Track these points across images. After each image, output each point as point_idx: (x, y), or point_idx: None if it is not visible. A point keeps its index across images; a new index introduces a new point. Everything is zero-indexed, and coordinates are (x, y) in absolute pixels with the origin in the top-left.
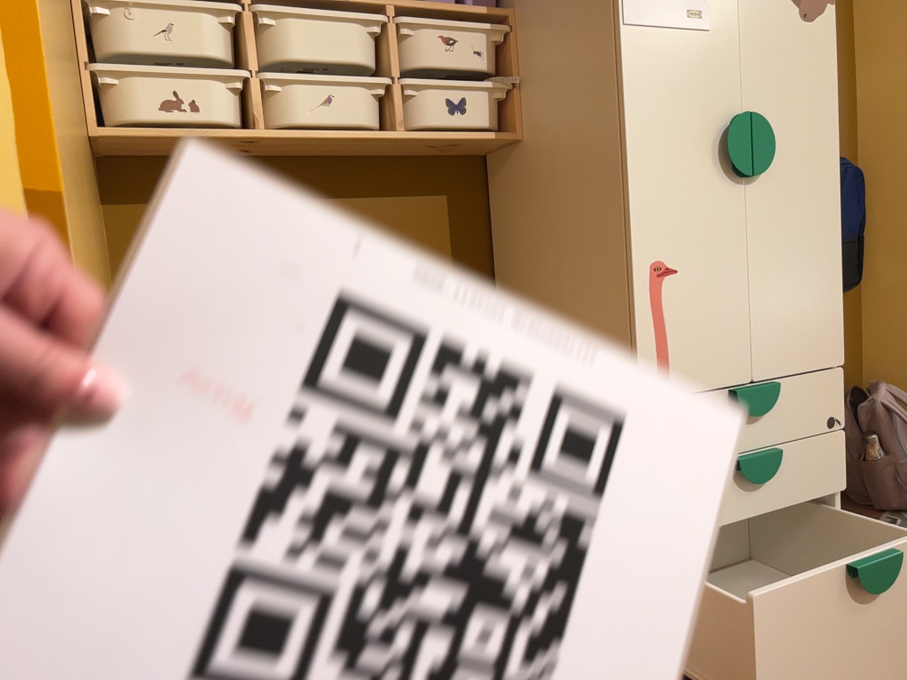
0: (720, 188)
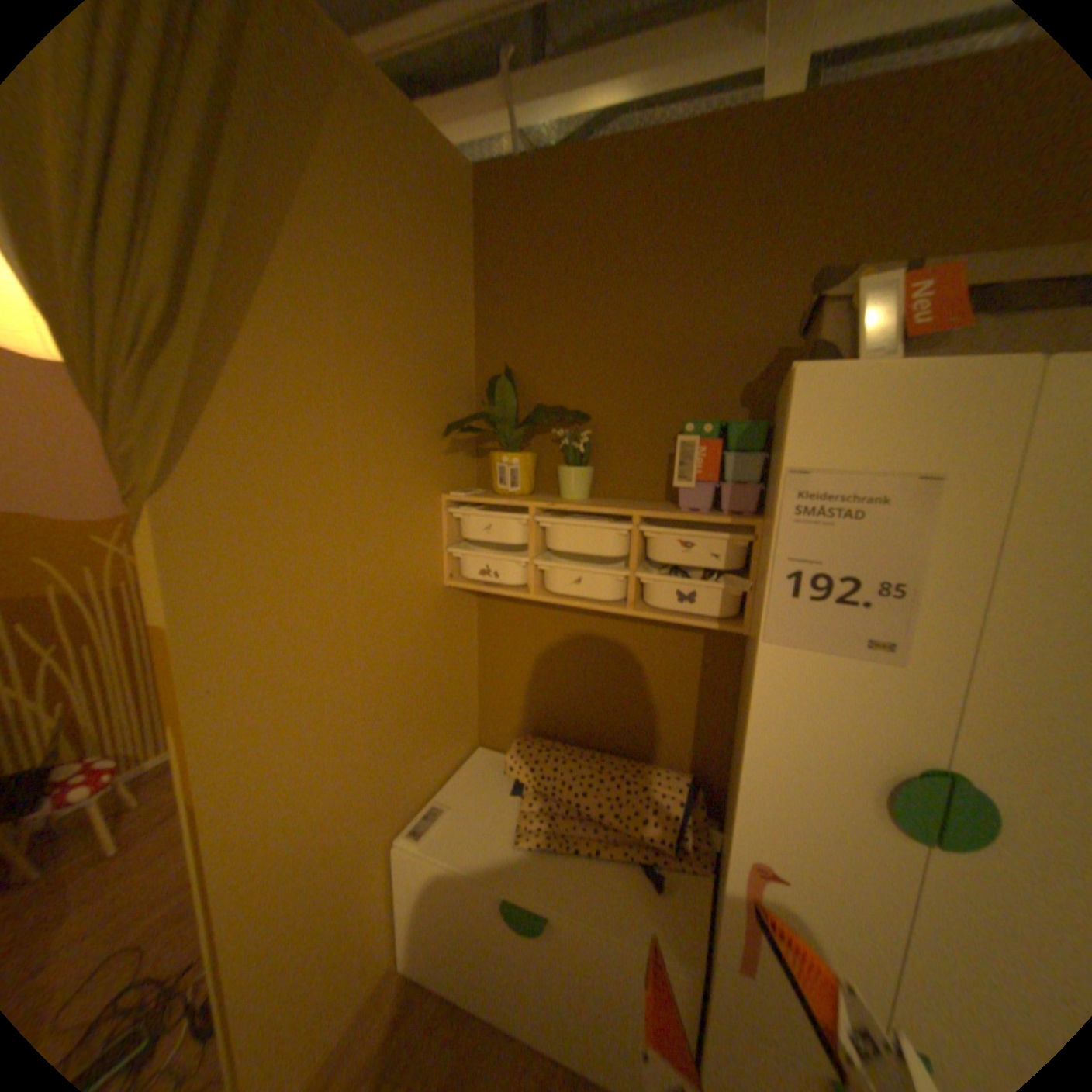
0: (880, 835)
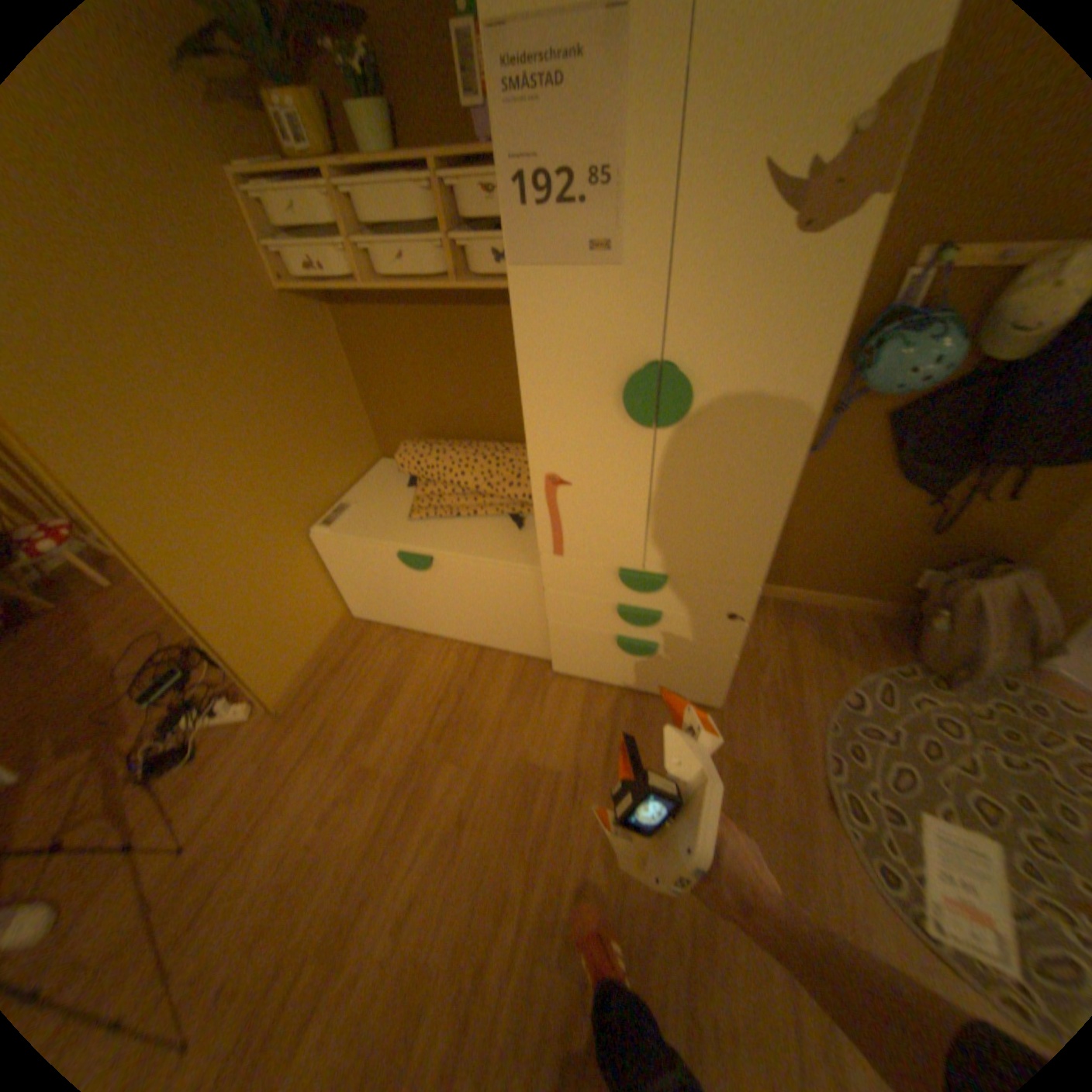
0: (621, 431)
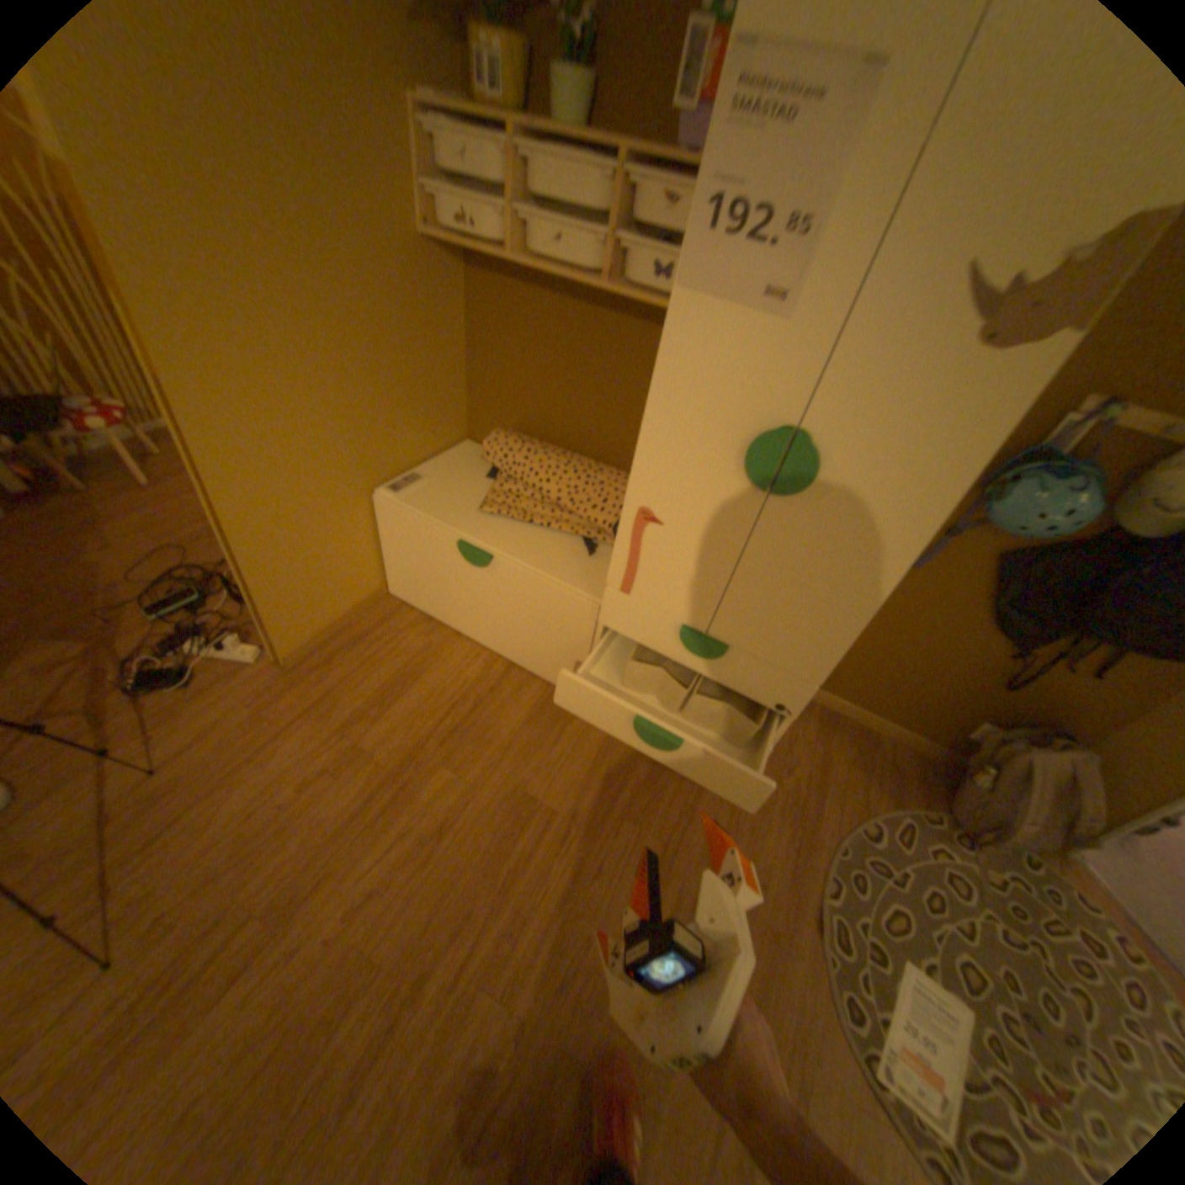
0: (732, 486)
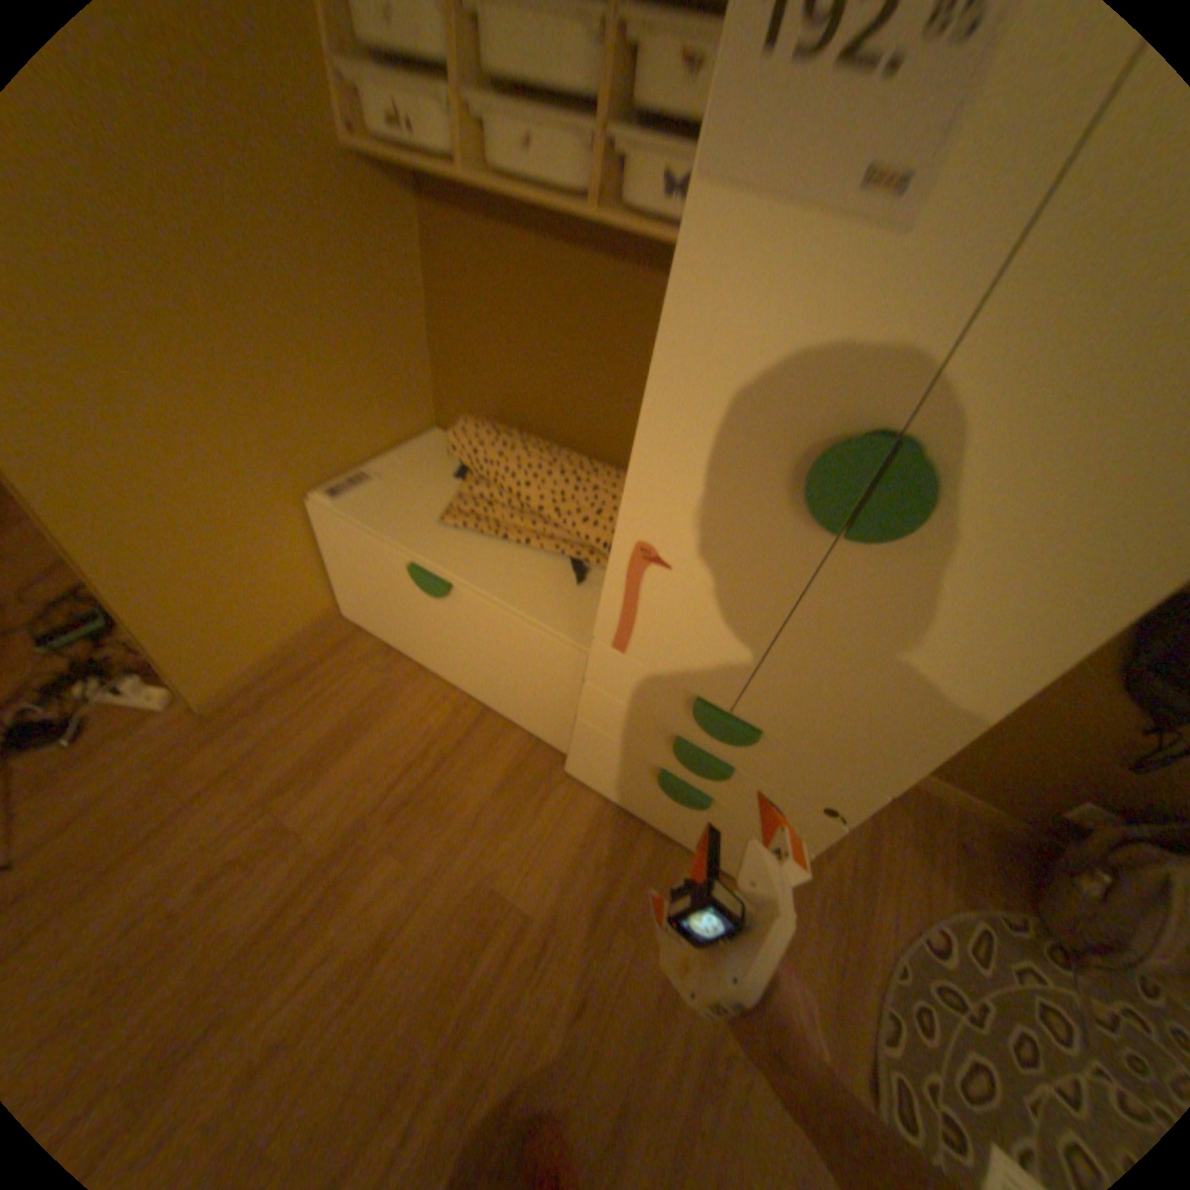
0: (782, 519)
